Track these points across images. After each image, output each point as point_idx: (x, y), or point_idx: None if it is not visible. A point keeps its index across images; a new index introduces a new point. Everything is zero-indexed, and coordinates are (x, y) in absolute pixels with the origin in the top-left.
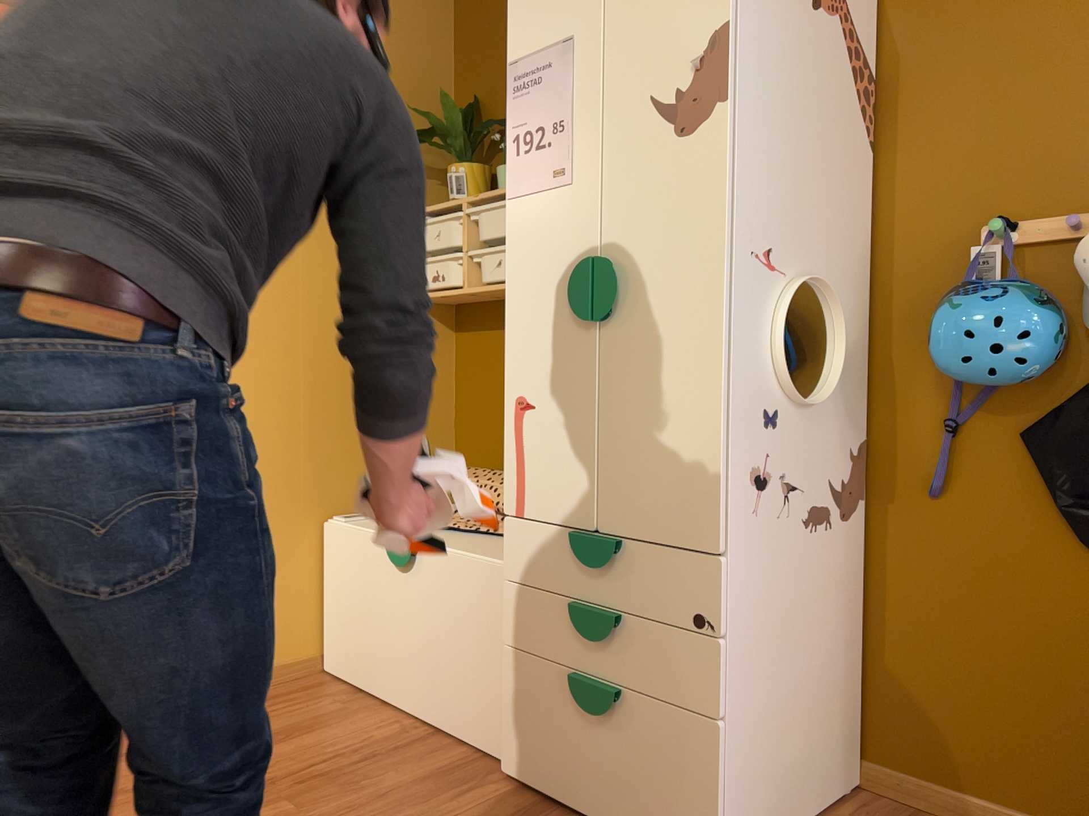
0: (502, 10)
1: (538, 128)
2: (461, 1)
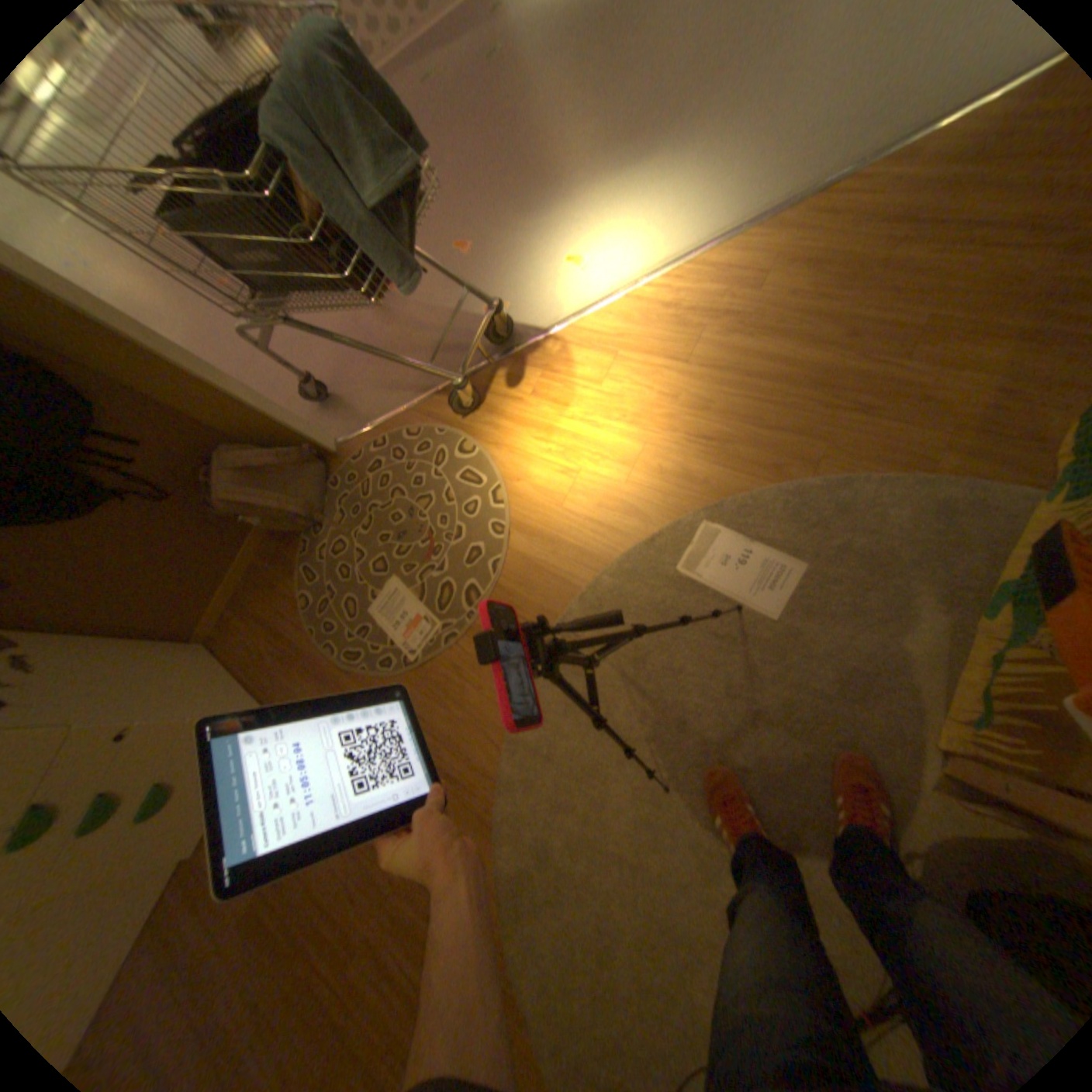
0: None
1: None
2: None
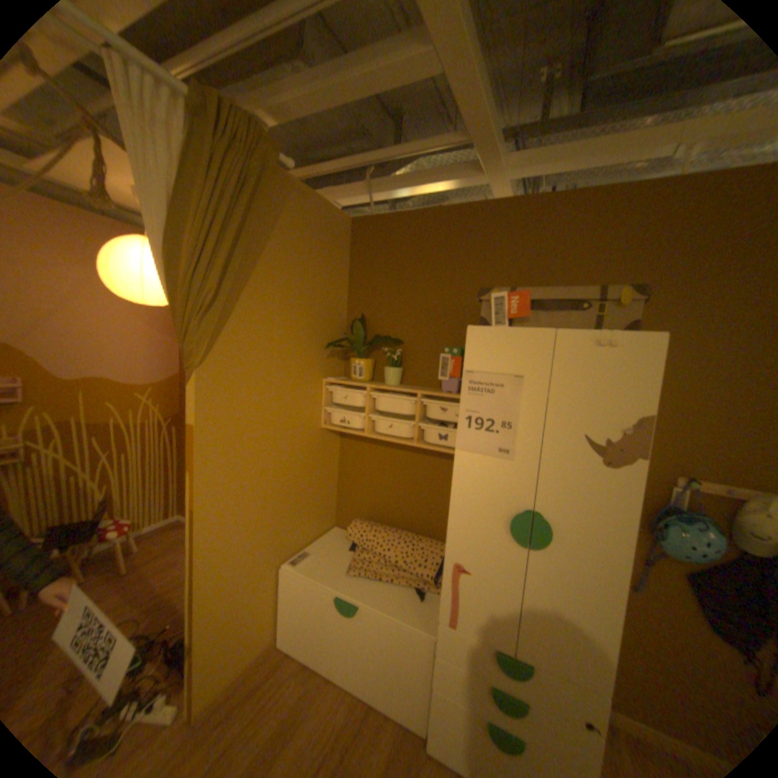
0: (384, 270)
1: (488, 419)
2: (354, 255)
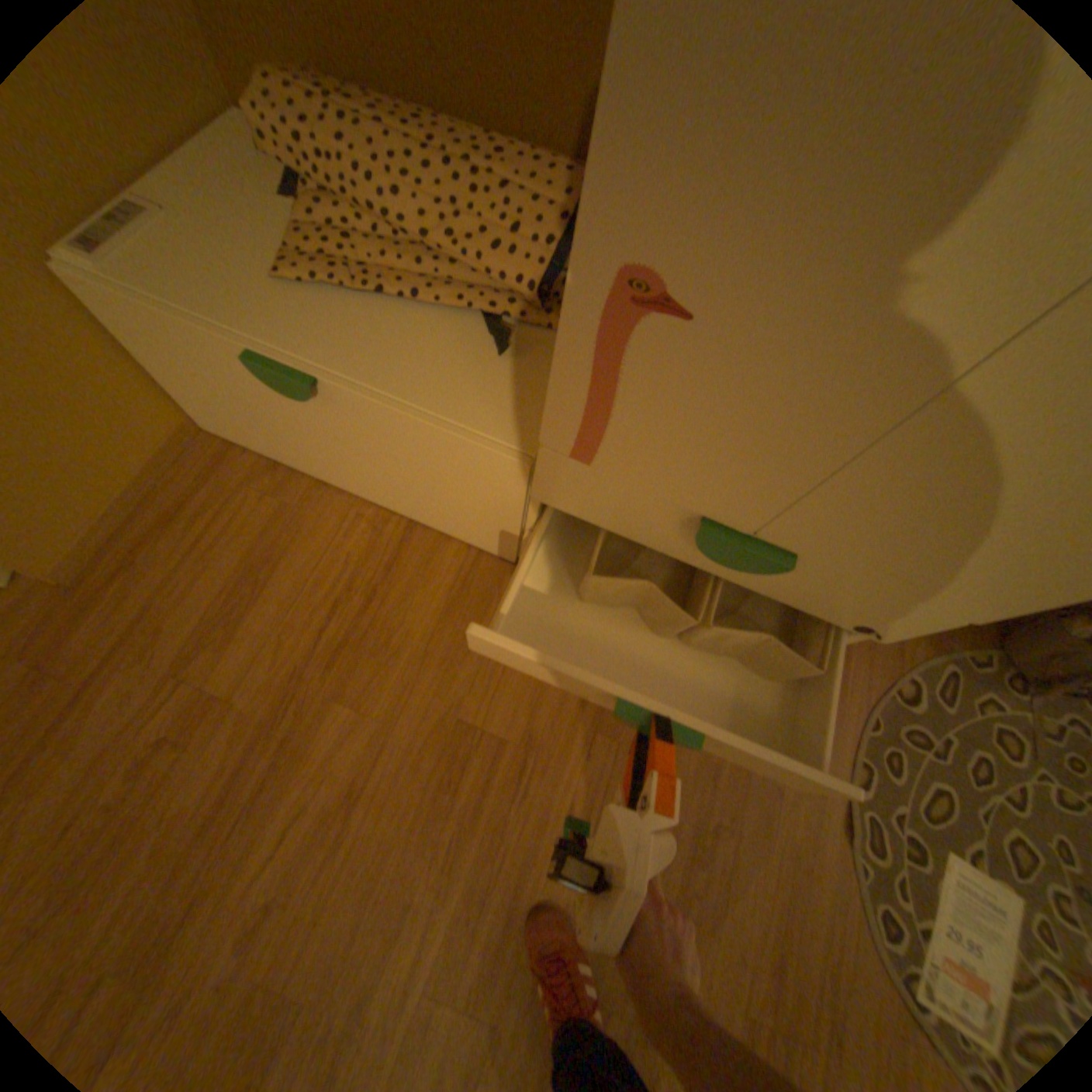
0: None
1: None
2: None
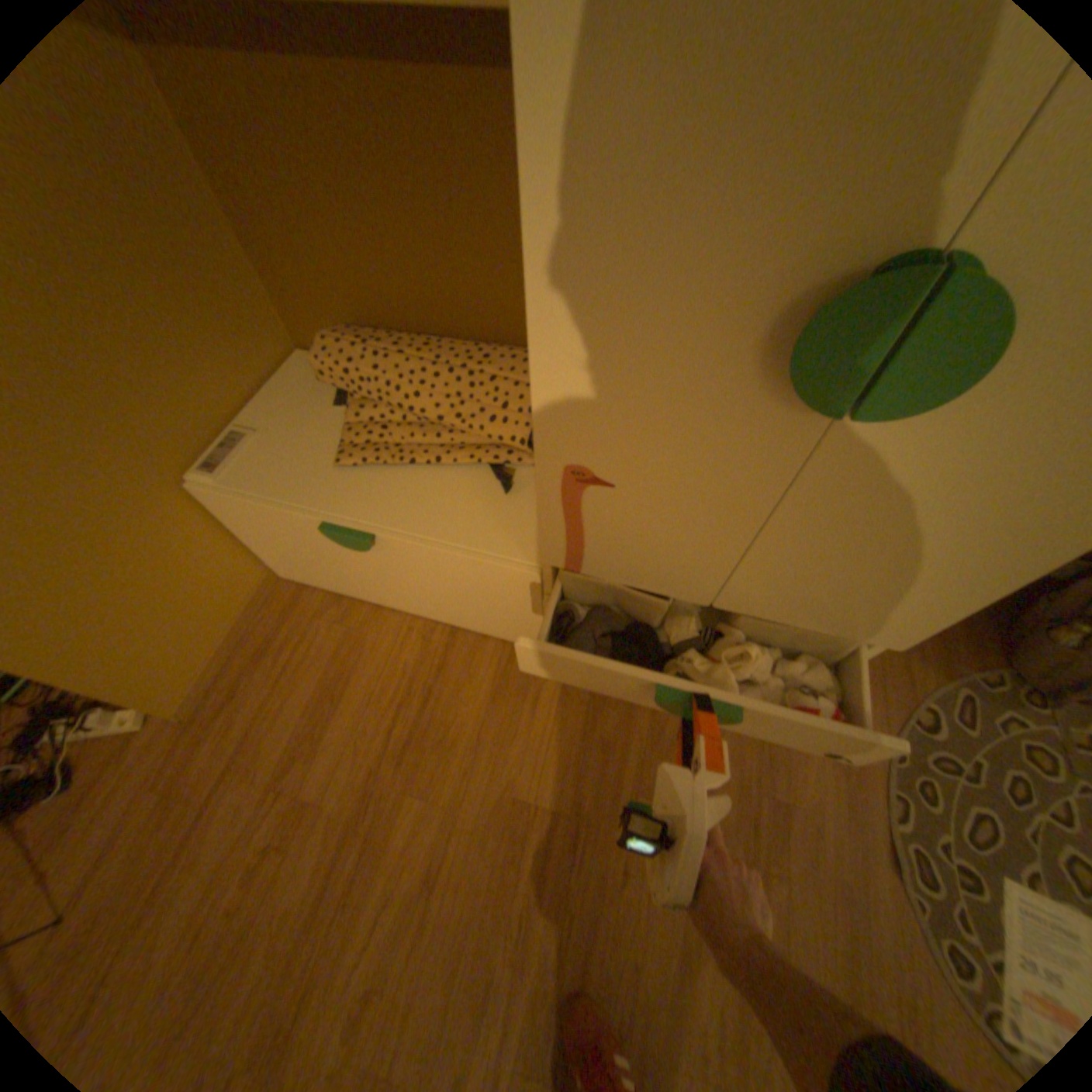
0: None
1: None
2: None
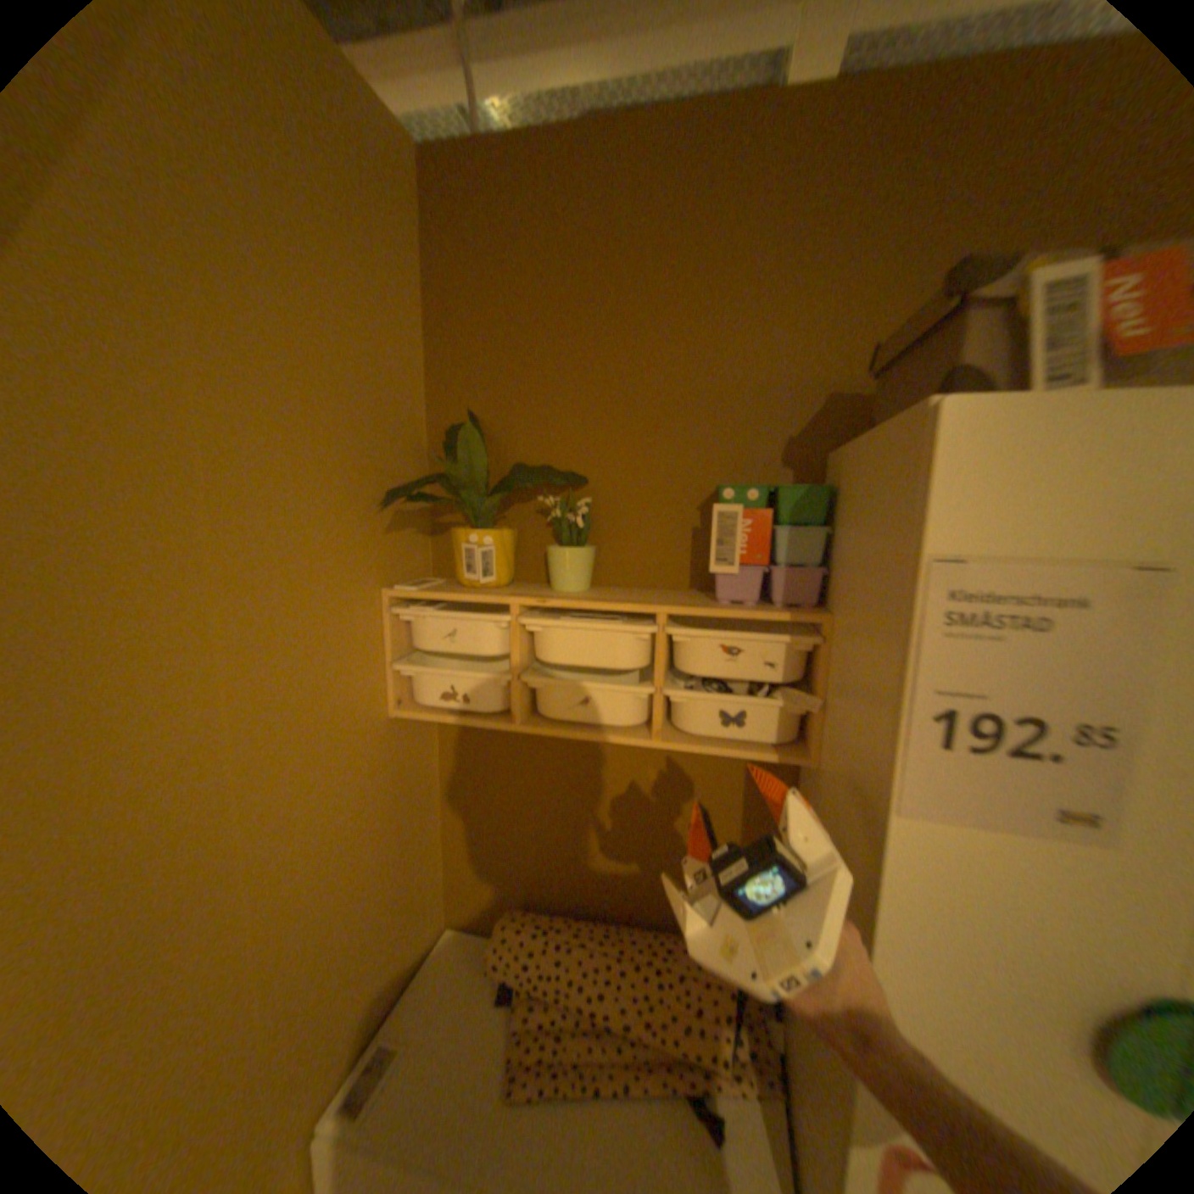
0: (521, 288)
1: (1026, 715)
2: (434, 249)
